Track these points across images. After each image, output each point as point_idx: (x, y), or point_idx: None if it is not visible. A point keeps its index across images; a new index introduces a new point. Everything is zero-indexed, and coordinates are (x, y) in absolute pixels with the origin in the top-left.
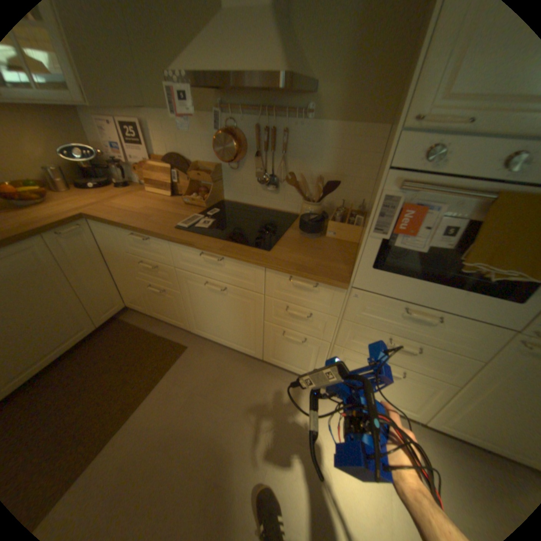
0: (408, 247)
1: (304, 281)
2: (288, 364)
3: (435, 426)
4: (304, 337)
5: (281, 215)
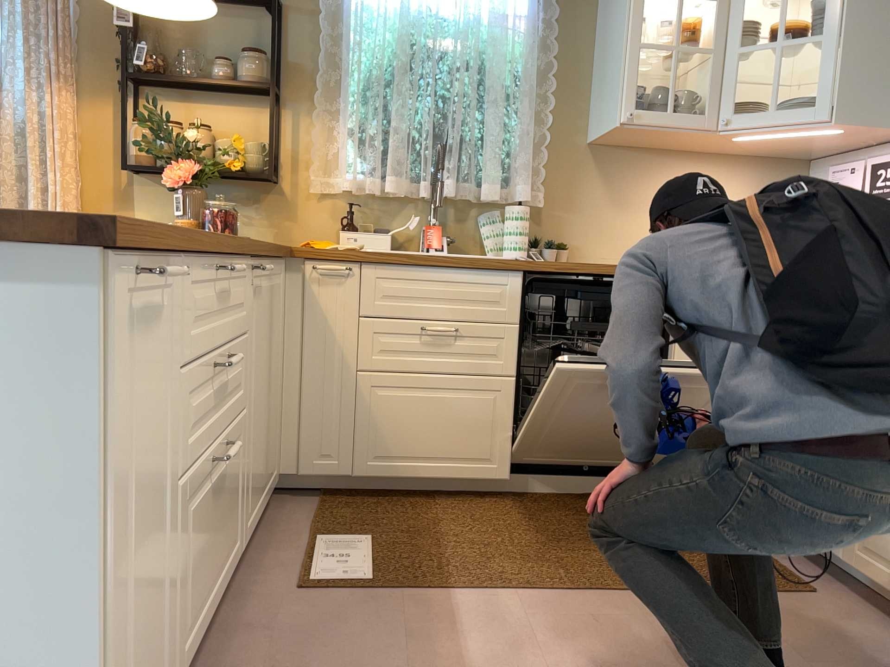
0: None
1: None
2: None
3: None
4: None
5: None
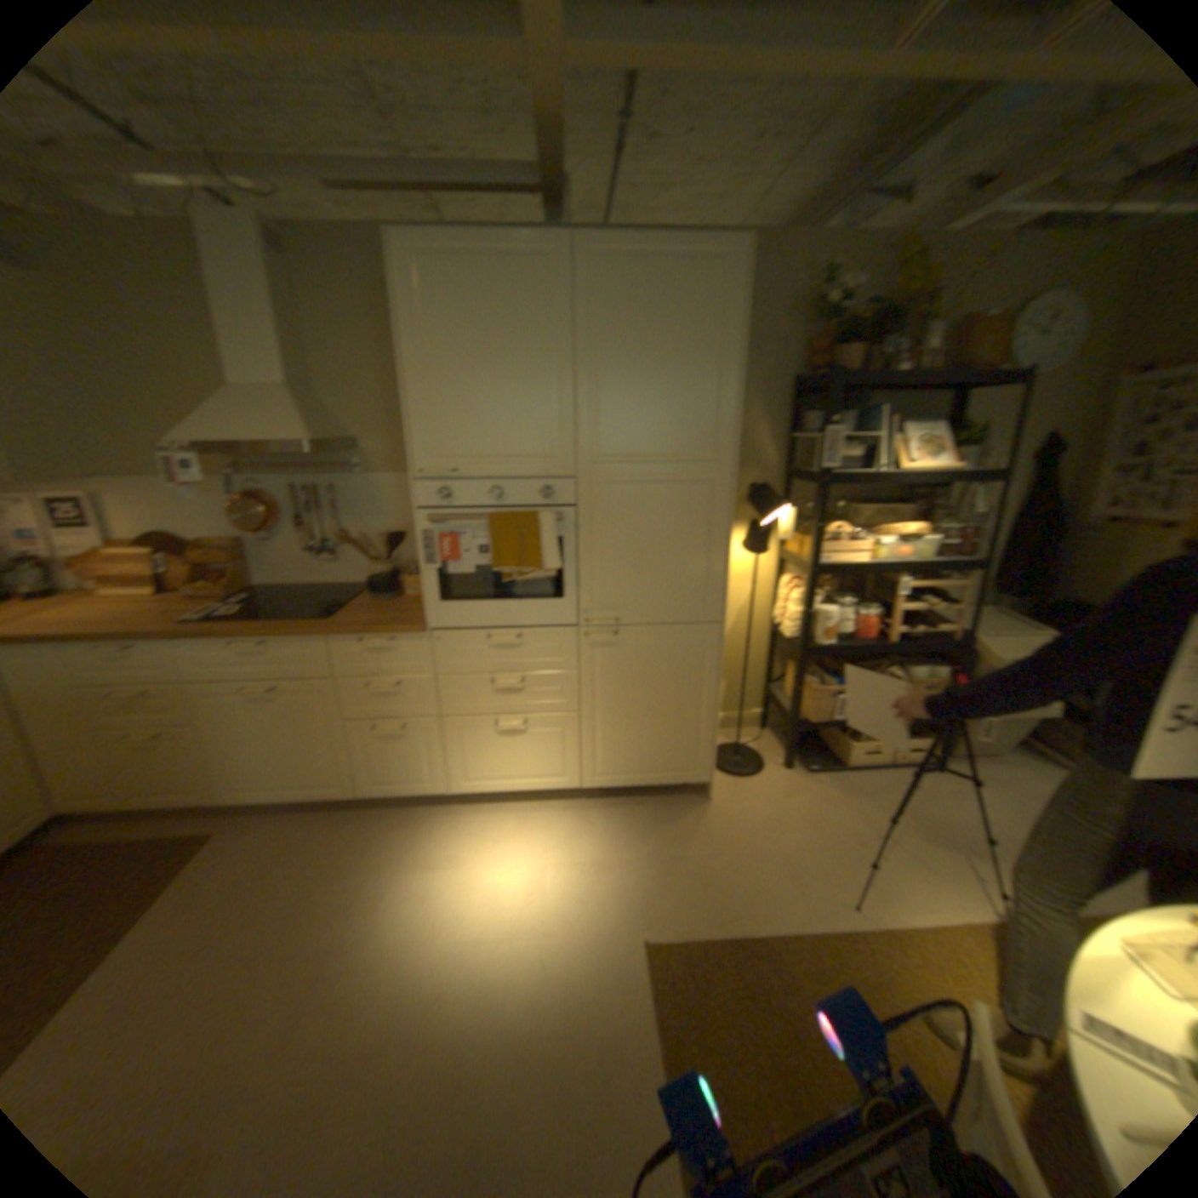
0: (462, 571)
1: (380, 638)
2: (399, 783)
3: (590, 782)
4: (405, 722)
5: (352, 588)
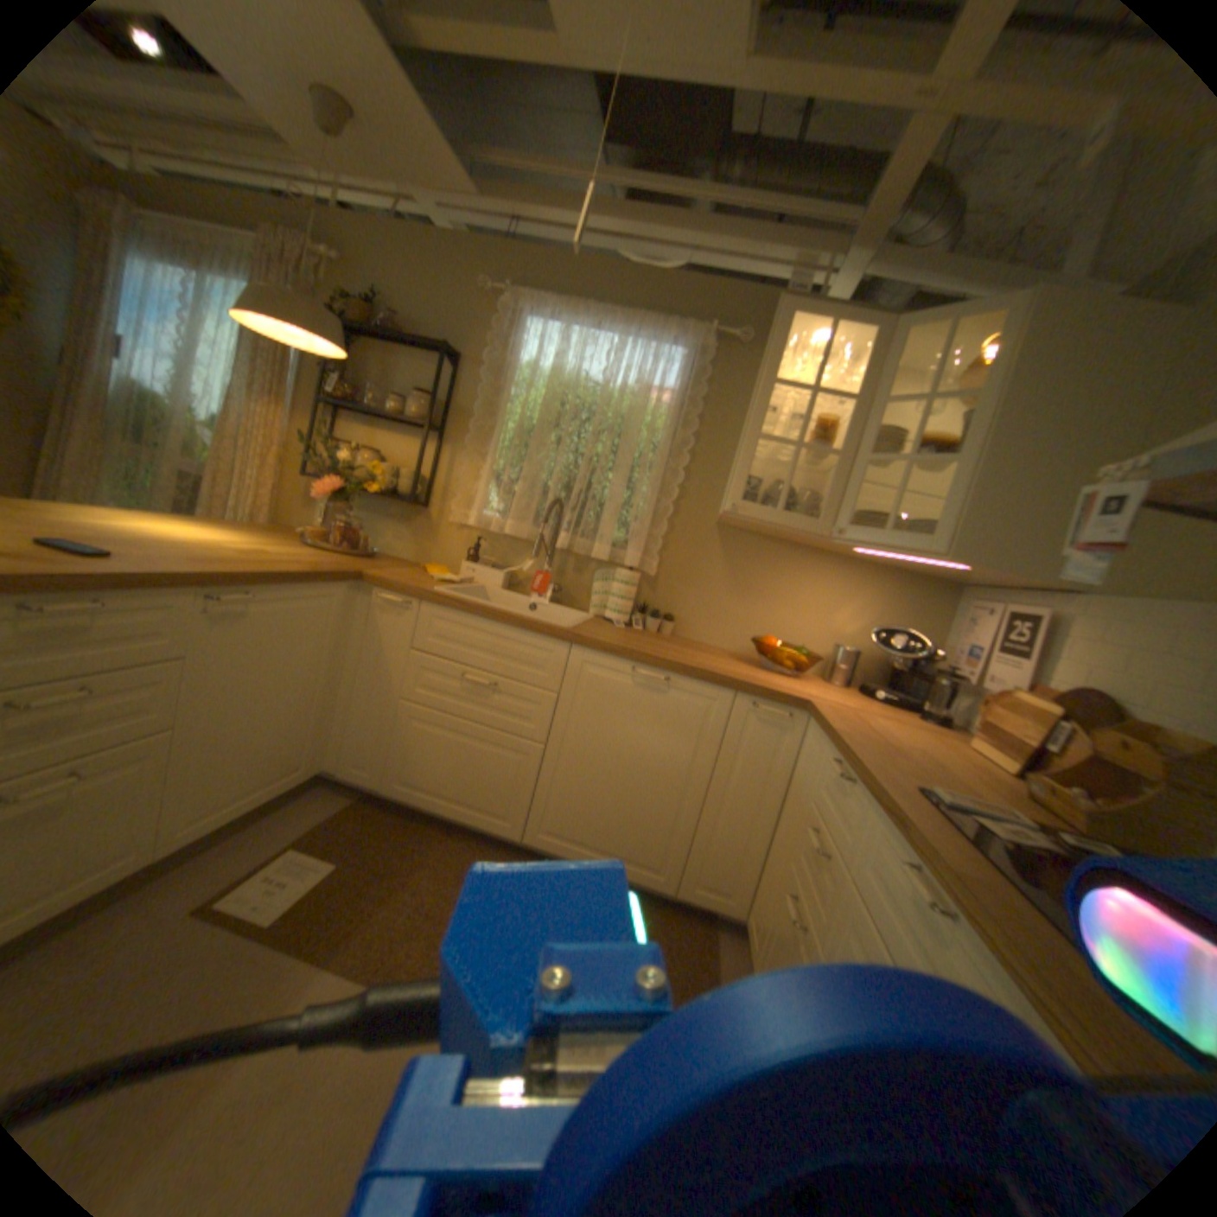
0: None
1: None
2: None
3: None
4: None
5: None
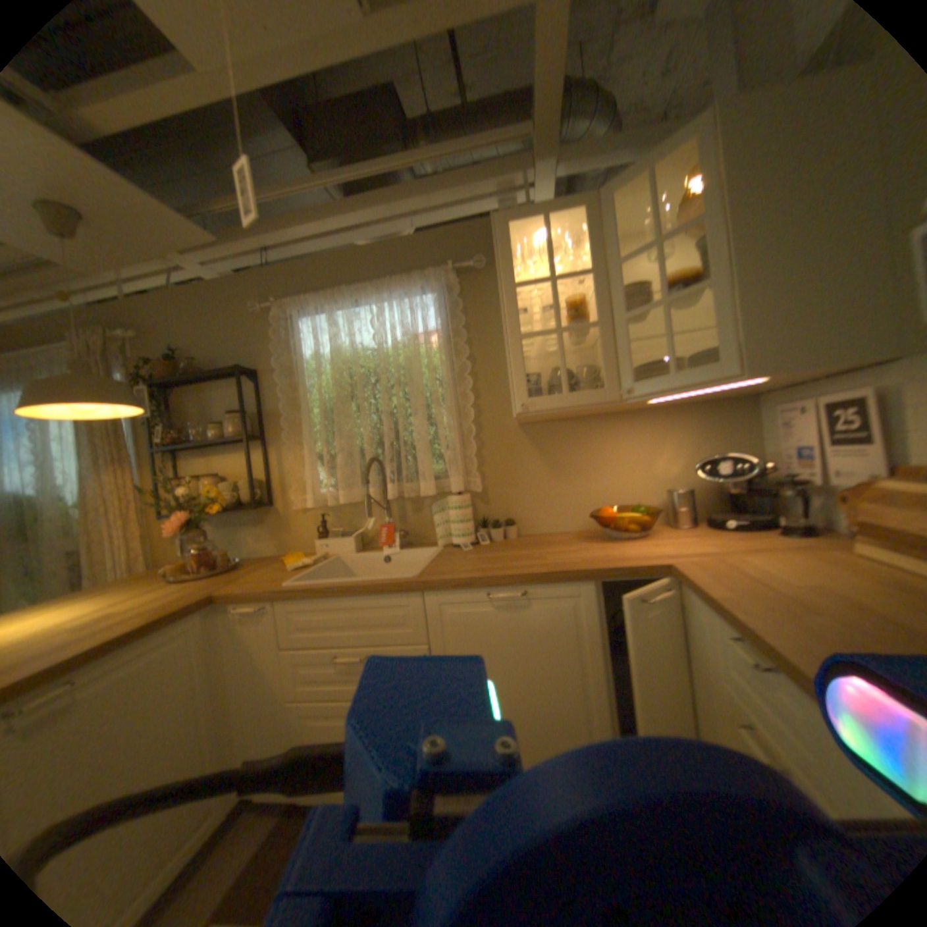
0: None
1: None
2: None
3: None
4: None
5: None
